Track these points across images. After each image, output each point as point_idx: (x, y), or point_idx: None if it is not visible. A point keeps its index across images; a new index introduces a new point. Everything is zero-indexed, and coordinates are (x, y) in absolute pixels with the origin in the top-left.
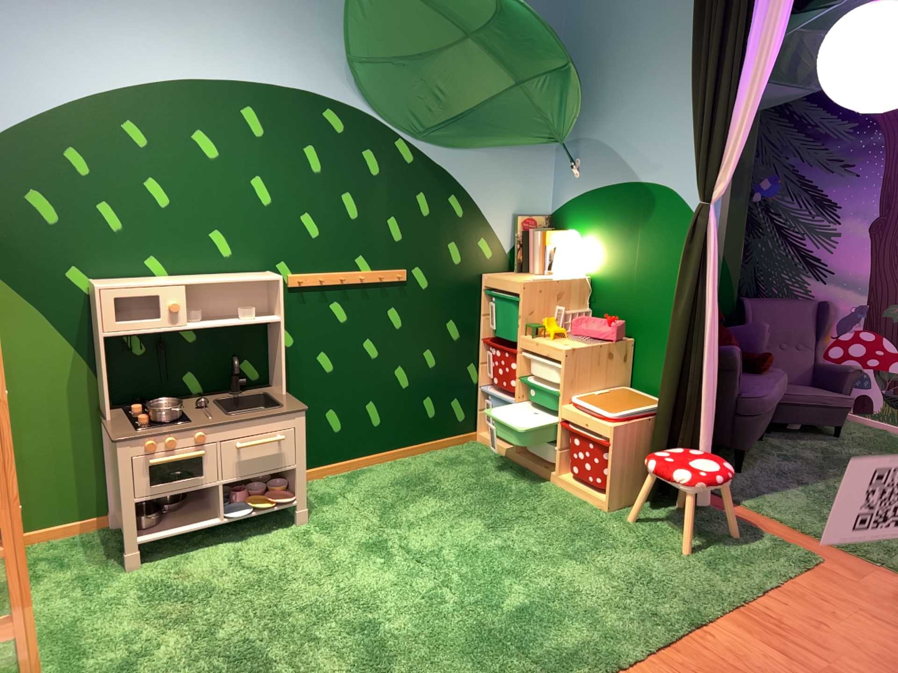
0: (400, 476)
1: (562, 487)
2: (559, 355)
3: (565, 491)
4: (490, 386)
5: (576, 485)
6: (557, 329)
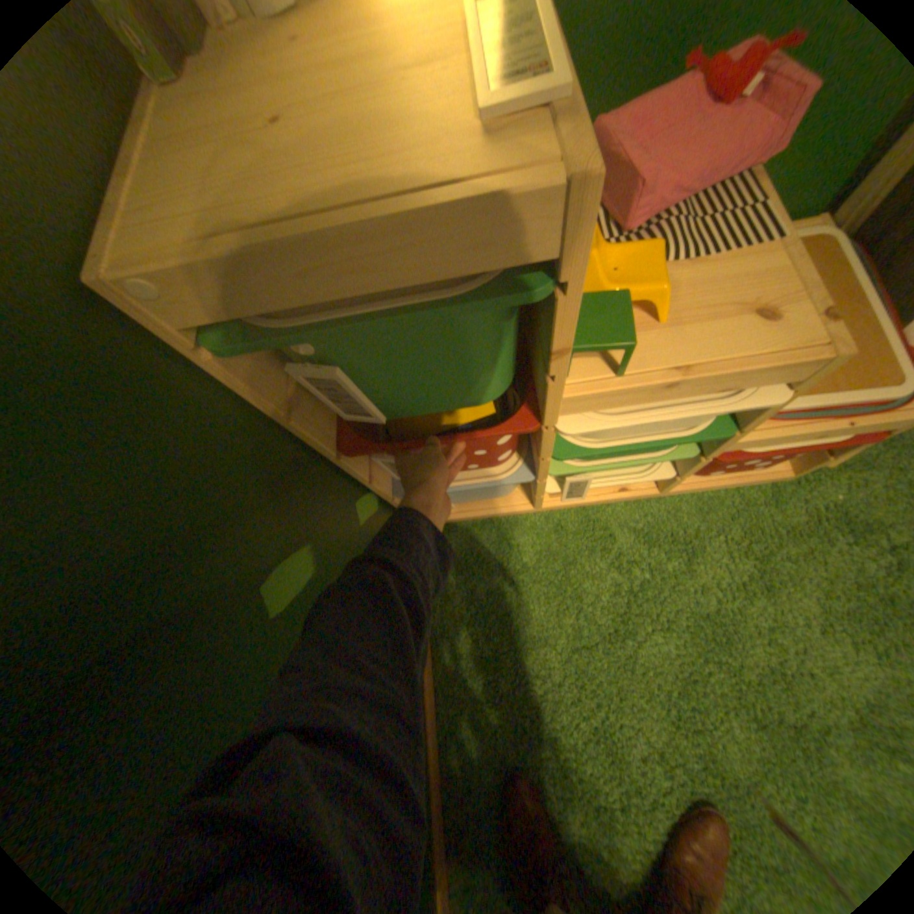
0: (517, 776)
1: (673, 494)
2: (794, 372)
3: (688, 498)
4: (390, 468)
5: (707, 481)
6: (621, 257)
